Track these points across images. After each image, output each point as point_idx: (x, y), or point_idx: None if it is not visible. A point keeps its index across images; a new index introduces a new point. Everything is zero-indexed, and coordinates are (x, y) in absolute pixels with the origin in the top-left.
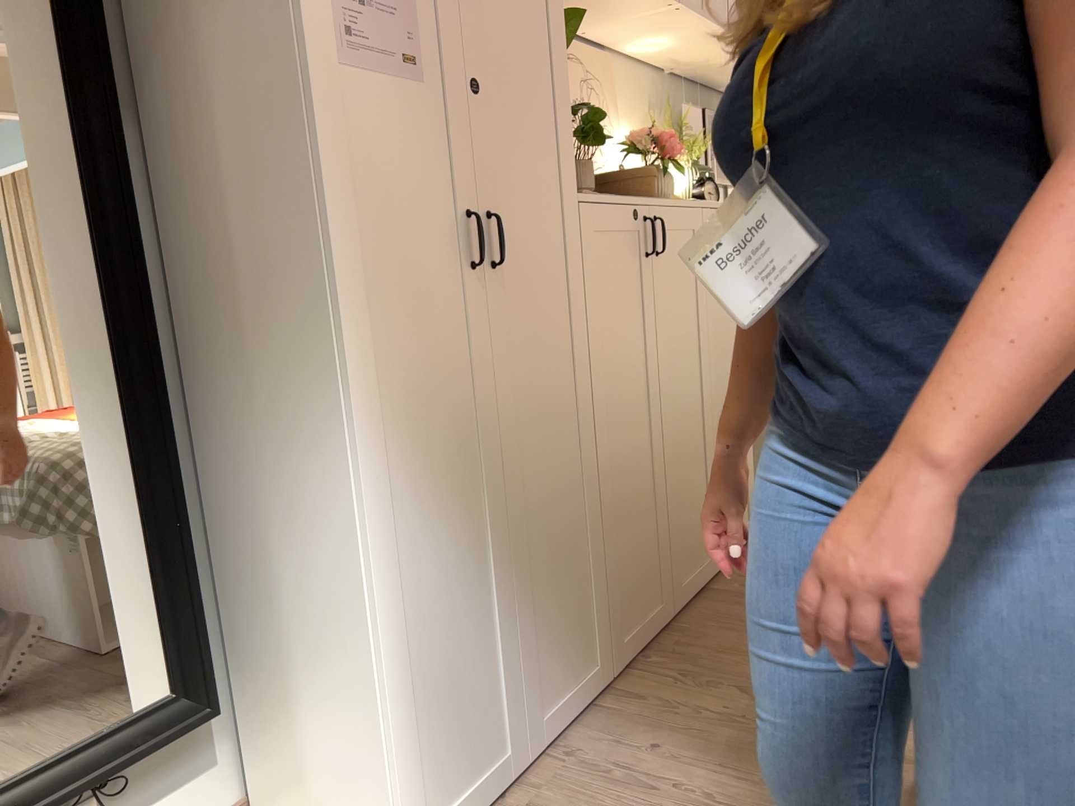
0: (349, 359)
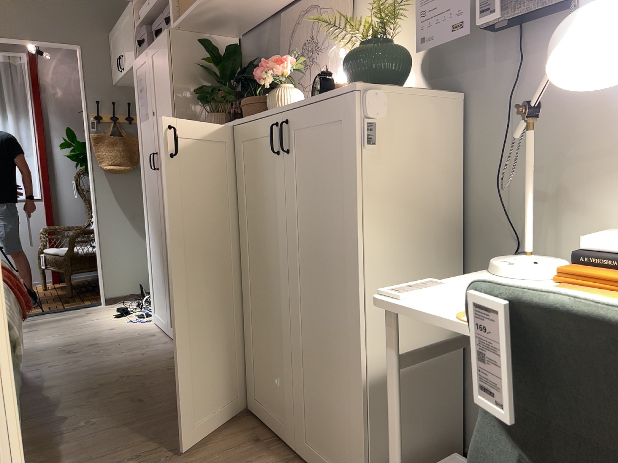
0: (142, 190)
